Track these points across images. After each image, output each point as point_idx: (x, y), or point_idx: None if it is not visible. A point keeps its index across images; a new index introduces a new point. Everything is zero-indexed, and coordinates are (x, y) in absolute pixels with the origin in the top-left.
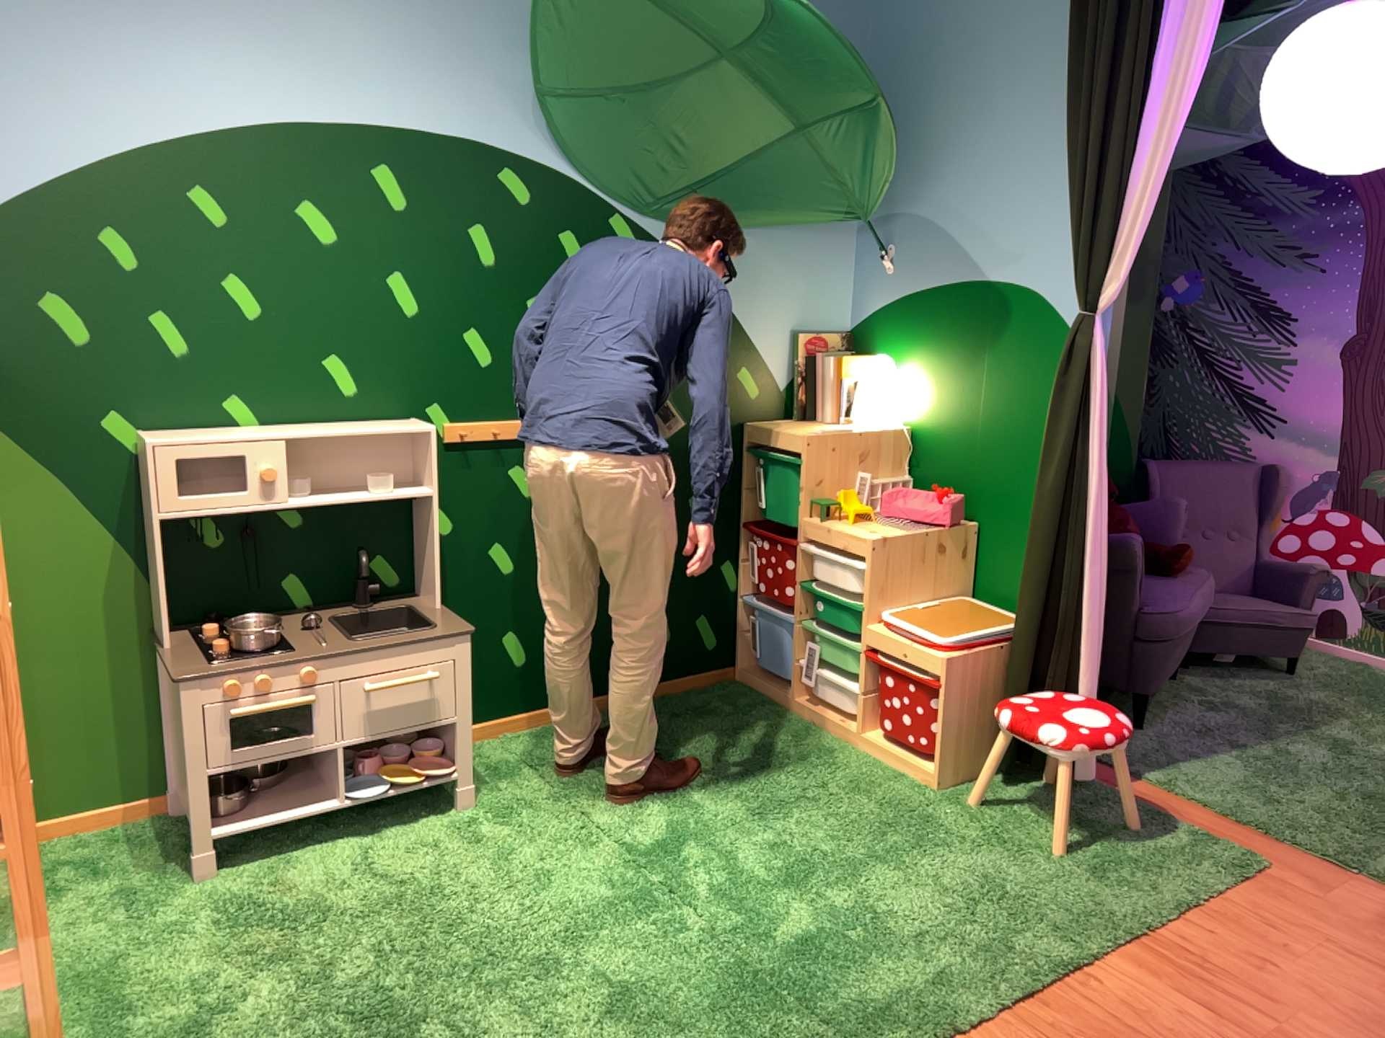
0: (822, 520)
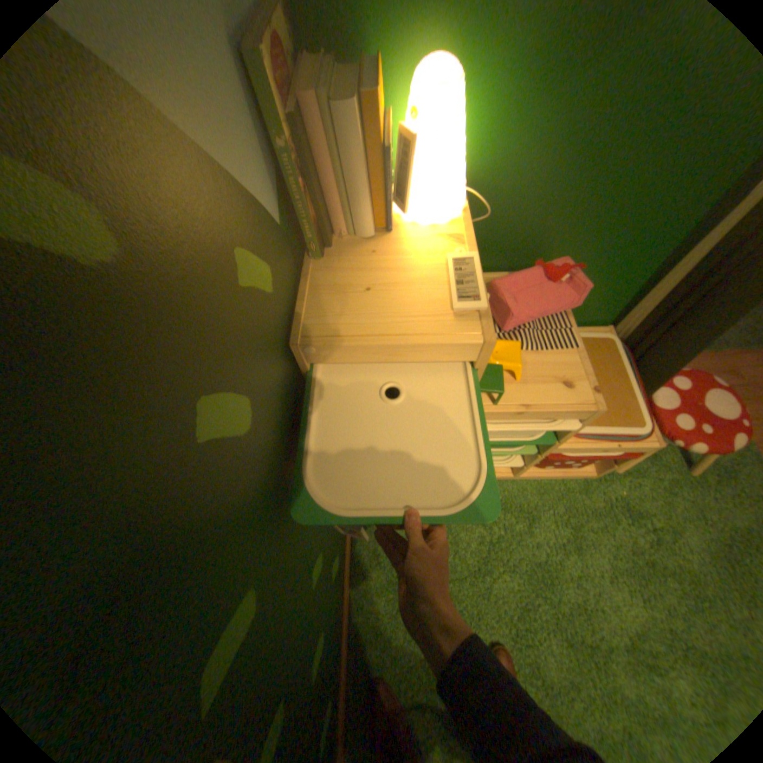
0: (491, 399)
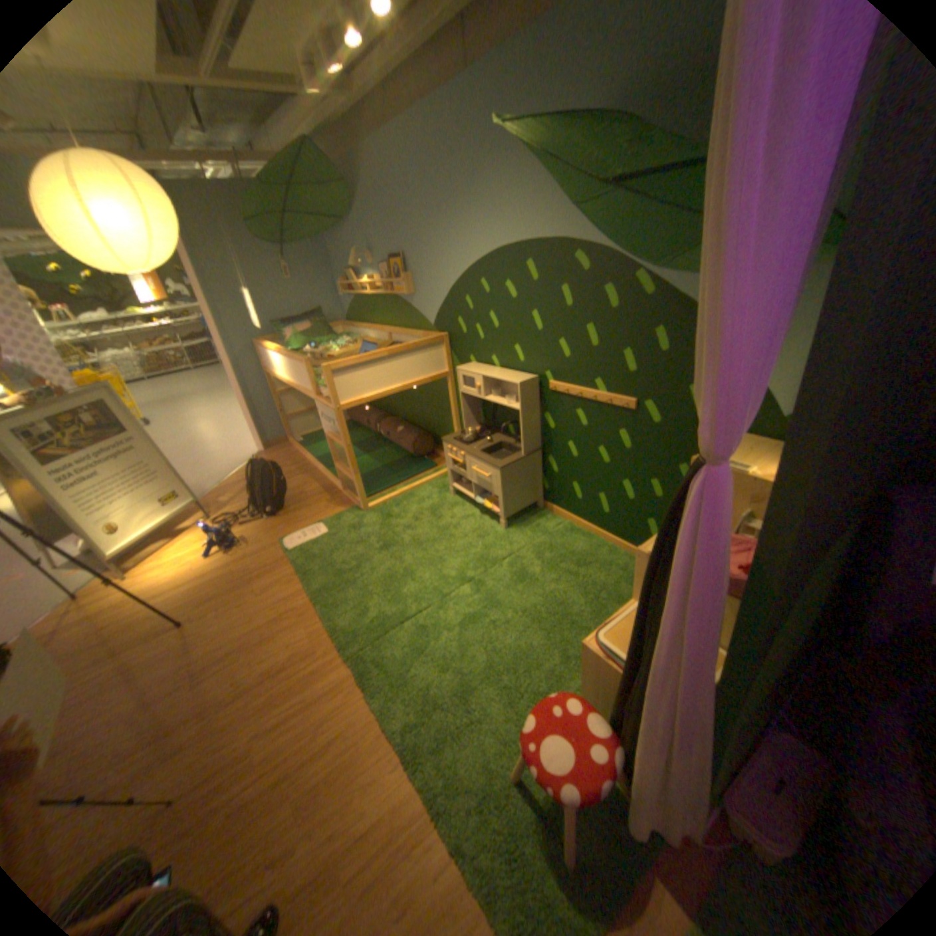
0: None
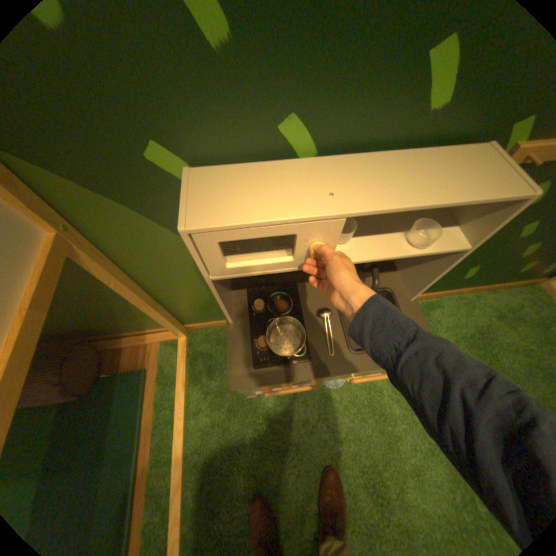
0: None
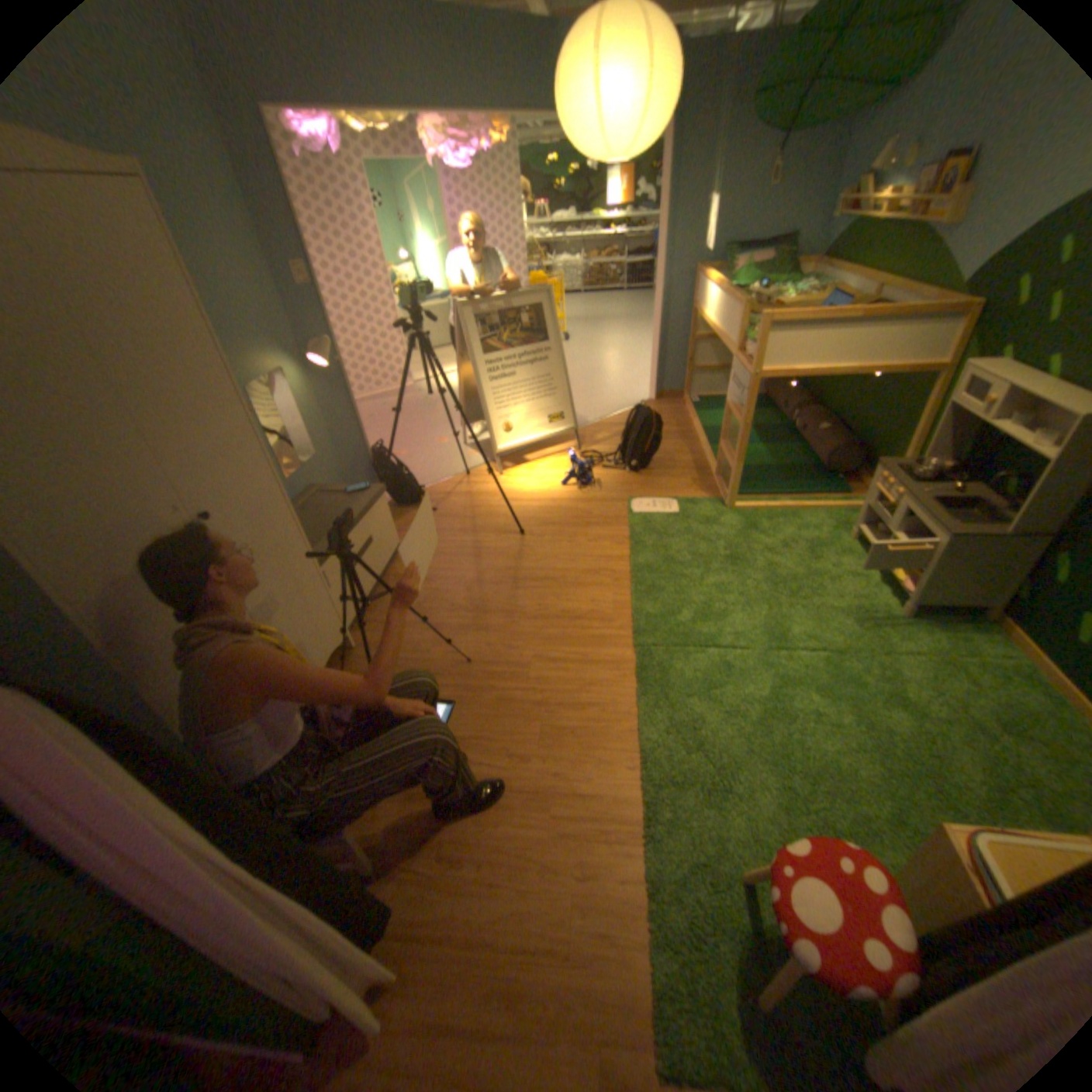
0: None
